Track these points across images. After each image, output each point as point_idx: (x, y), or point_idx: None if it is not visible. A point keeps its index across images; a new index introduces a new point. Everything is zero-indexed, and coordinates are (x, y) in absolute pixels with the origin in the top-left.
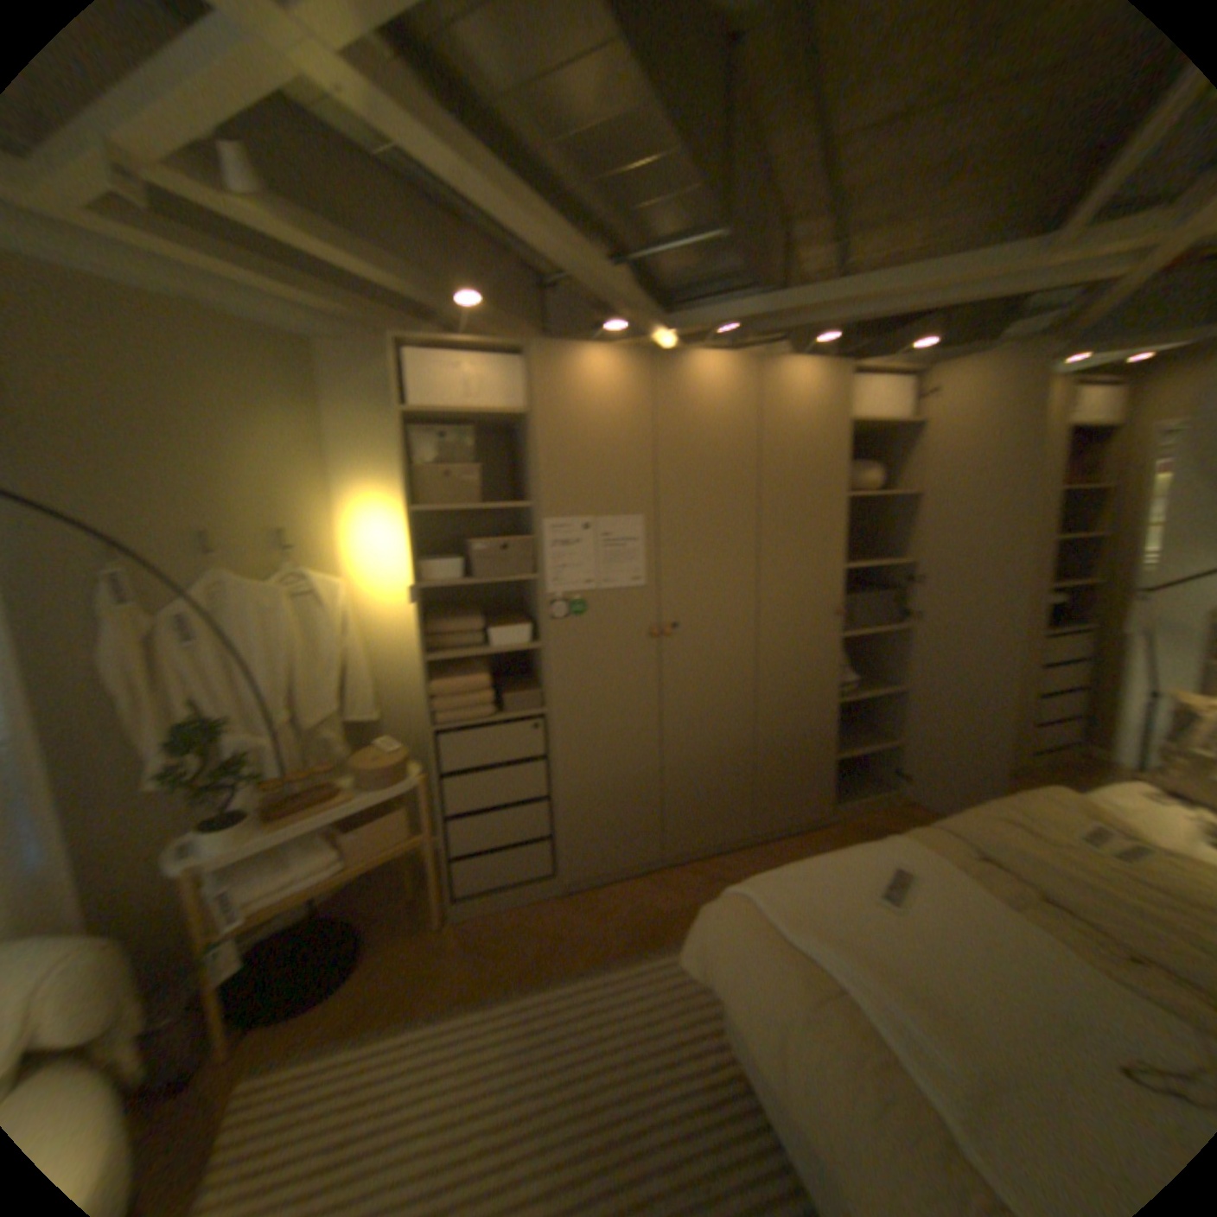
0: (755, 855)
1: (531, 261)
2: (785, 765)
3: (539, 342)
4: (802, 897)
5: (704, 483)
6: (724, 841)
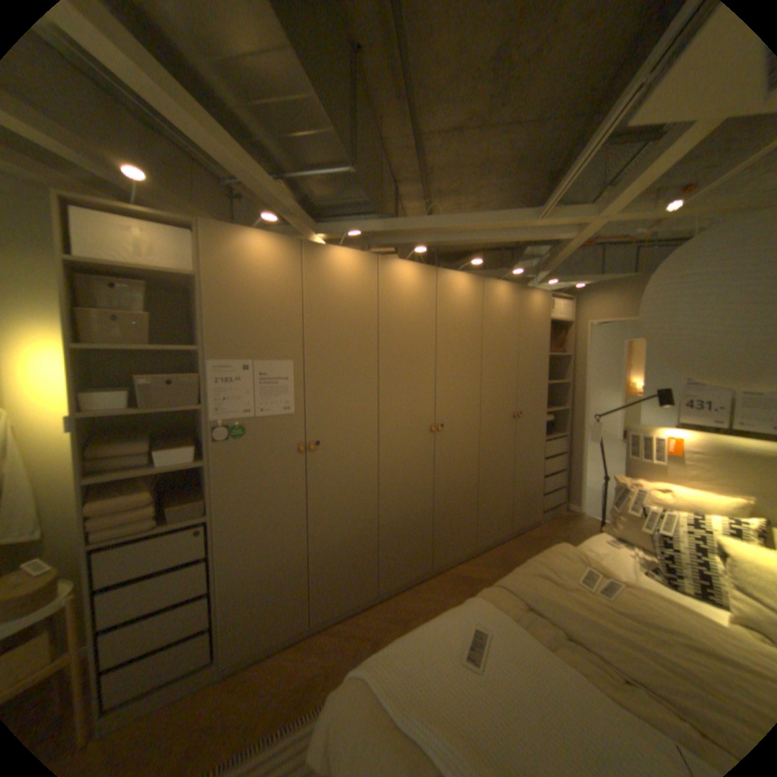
0: (378, 612)
1: (205, 165)
2: (398, 539)
3: (205, 222)
4: (407, 672)
5: (339, 340)
6: (355, 604)
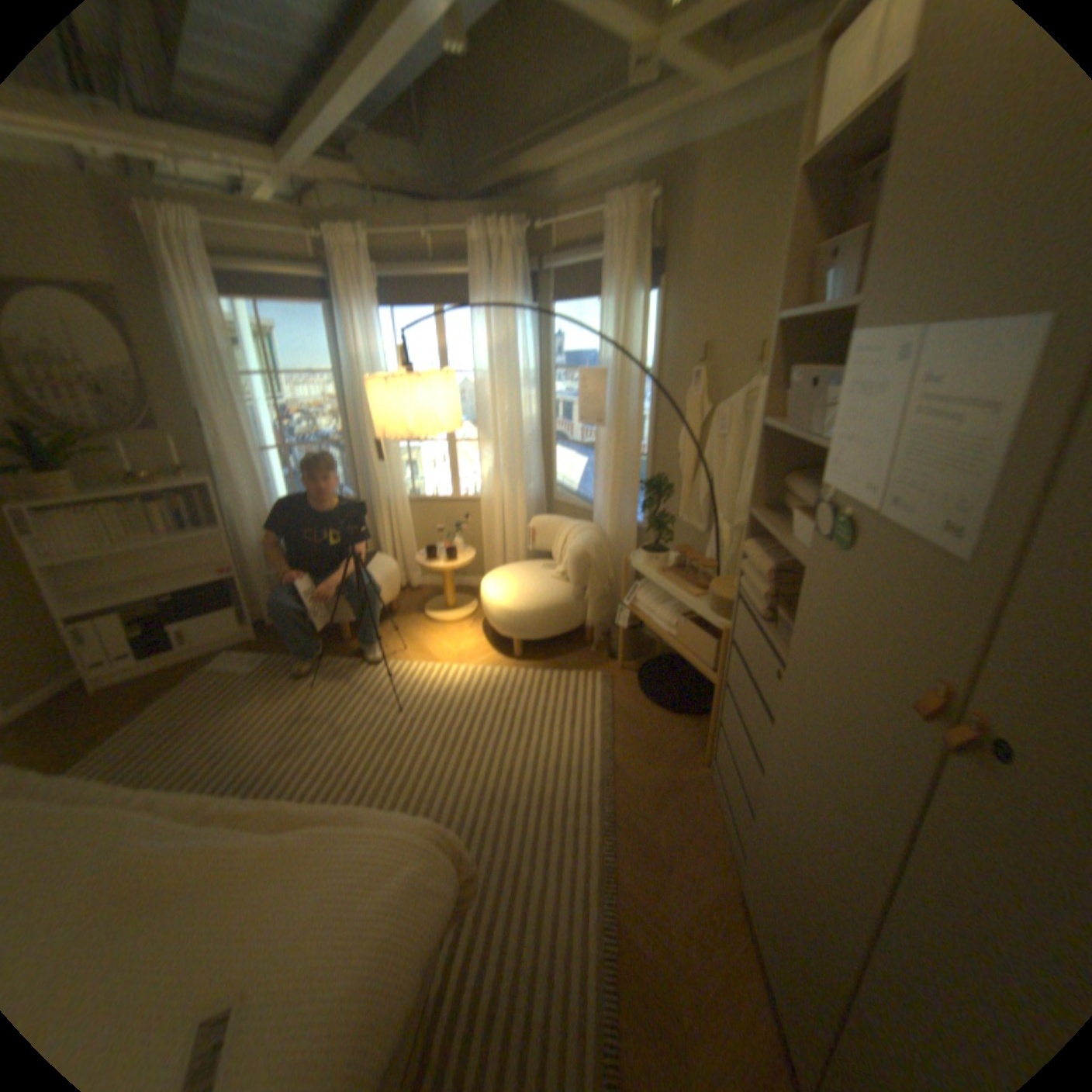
0: None
1: None
2: None
3: None
4: (331, 891)
5: None
6: None
